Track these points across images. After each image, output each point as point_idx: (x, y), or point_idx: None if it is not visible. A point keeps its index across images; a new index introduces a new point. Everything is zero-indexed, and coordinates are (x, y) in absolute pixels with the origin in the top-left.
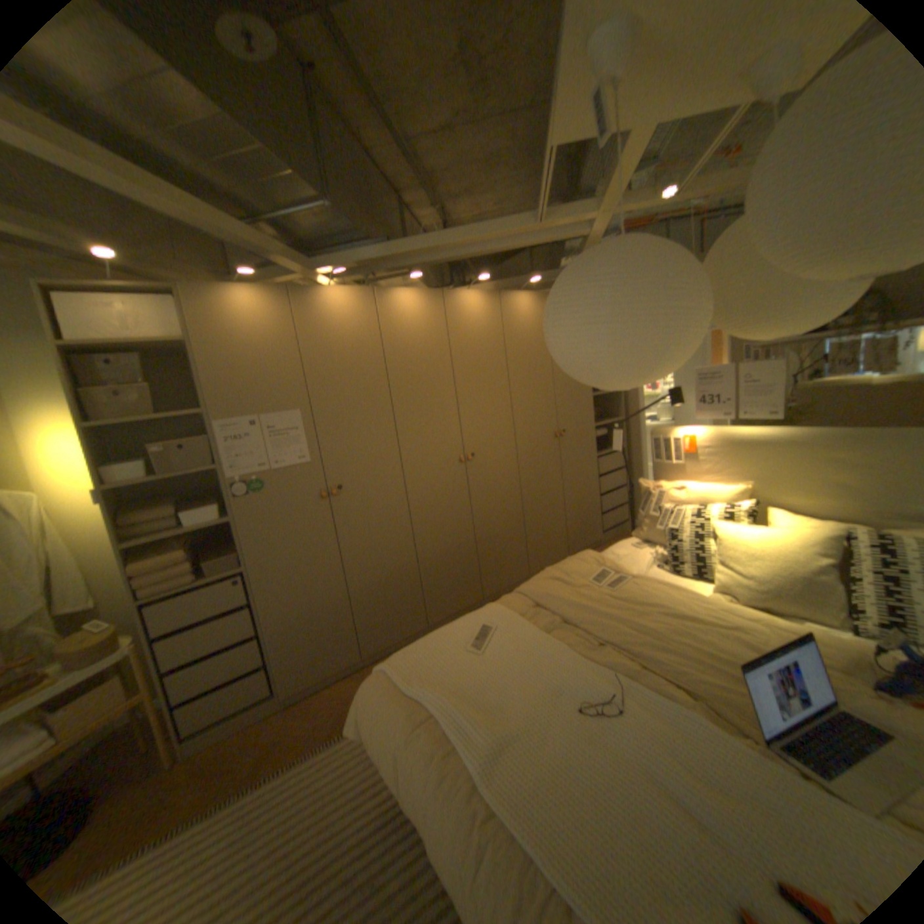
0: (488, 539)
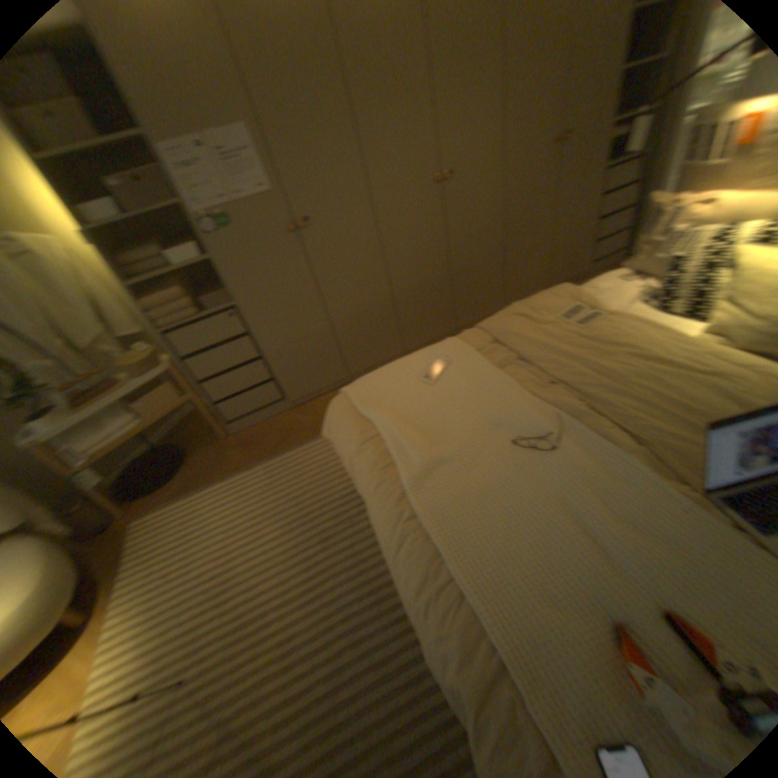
0: (462, 272)
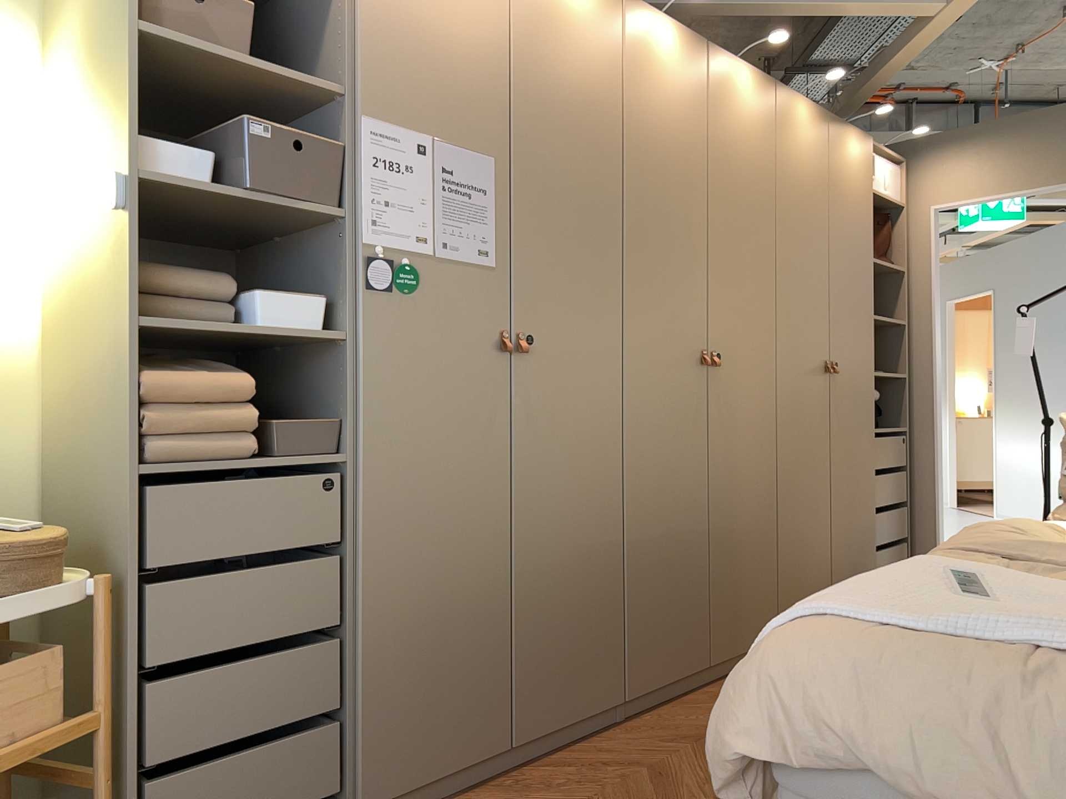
0: (729, 536)
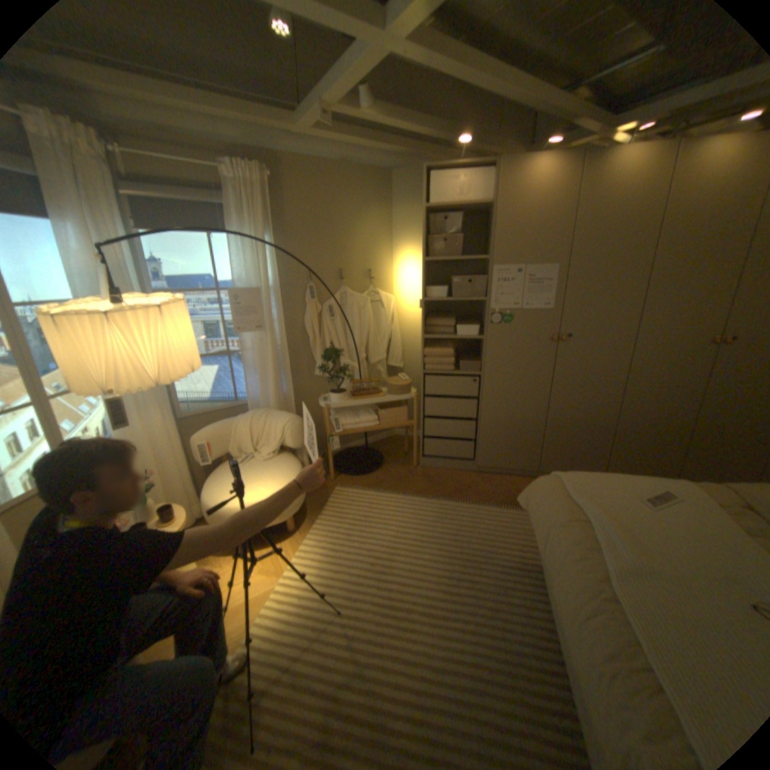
0: (712, 431)
